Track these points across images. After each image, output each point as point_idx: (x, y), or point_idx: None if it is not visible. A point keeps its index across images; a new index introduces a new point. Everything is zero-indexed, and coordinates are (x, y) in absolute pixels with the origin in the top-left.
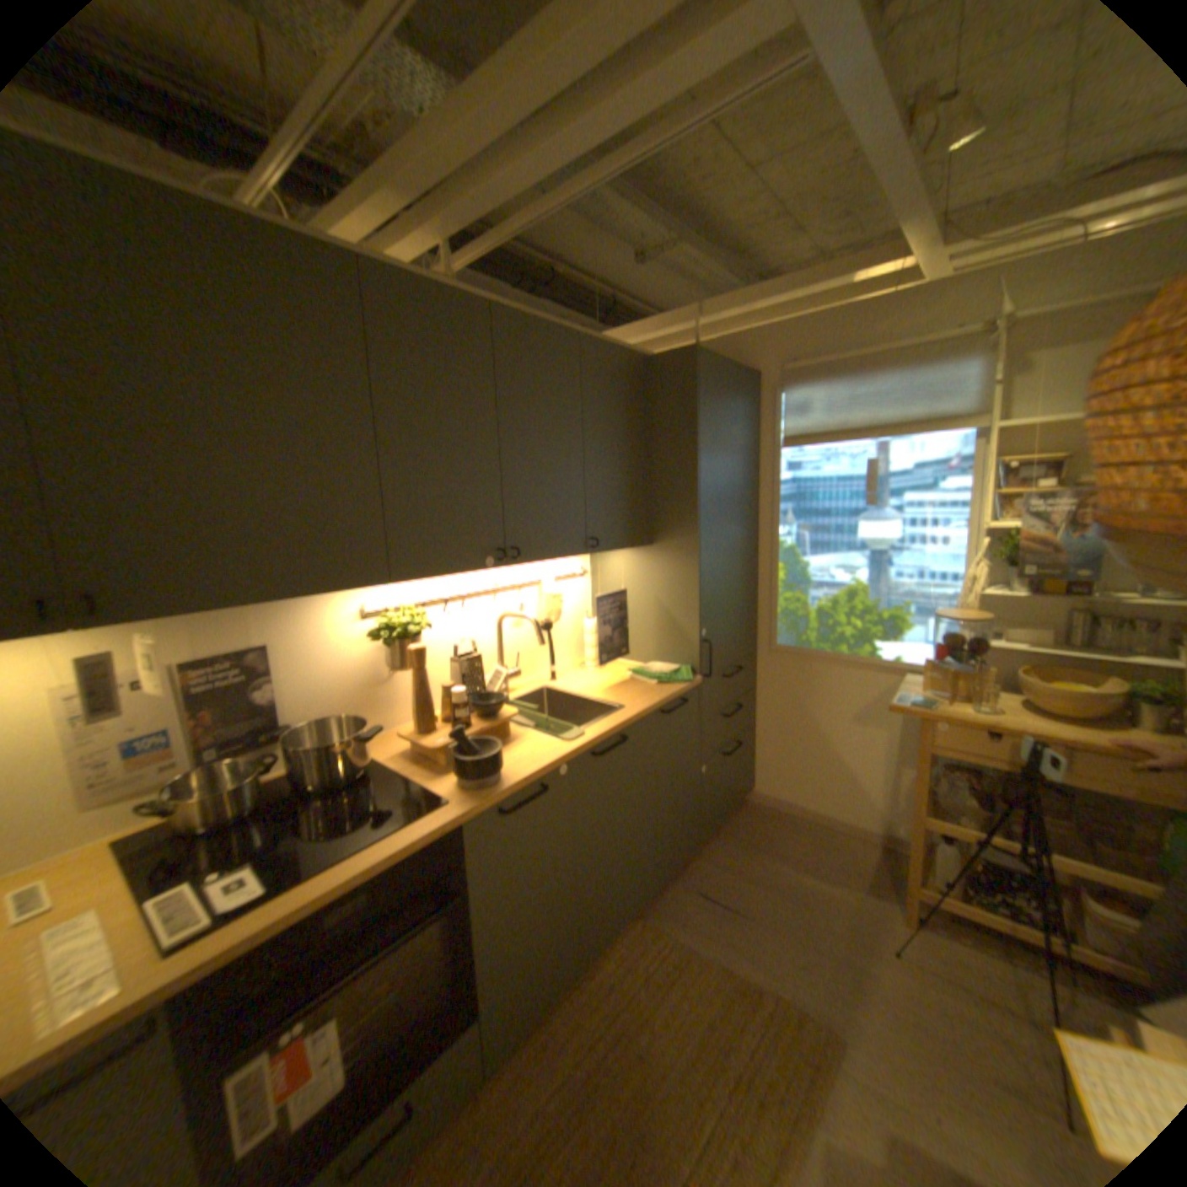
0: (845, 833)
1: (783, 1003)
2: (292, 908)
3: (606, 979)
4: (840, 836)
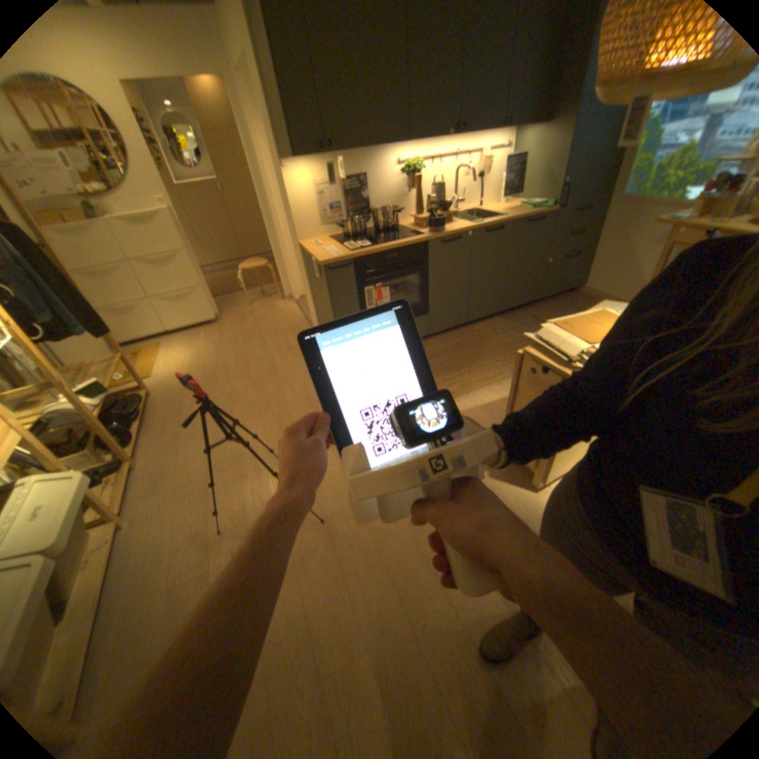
0: None
1: None
2: (377, 249)
3: (477, 328)
4: None
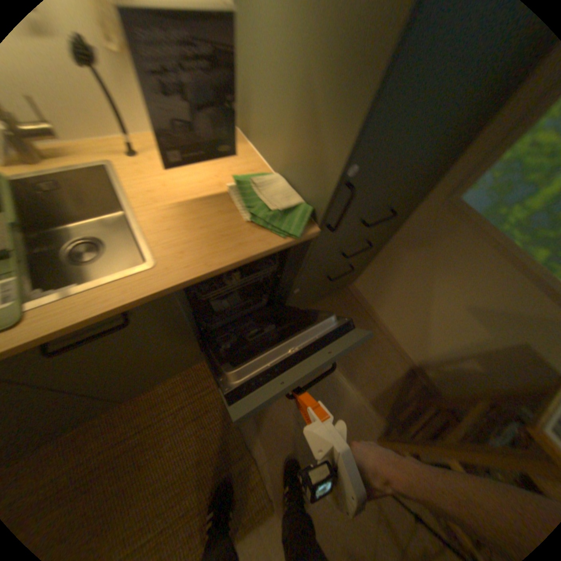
0: (394, 345)
1: (256, 465)
2: None
3: (156, 395)
4: (389, 344)
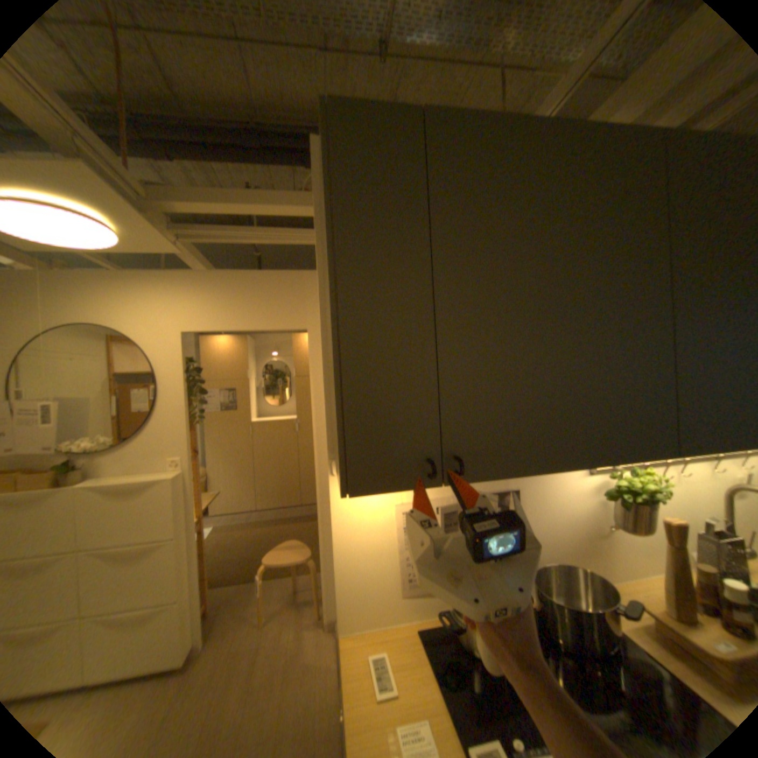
0: None
1: None
2: None
3: None
4: None
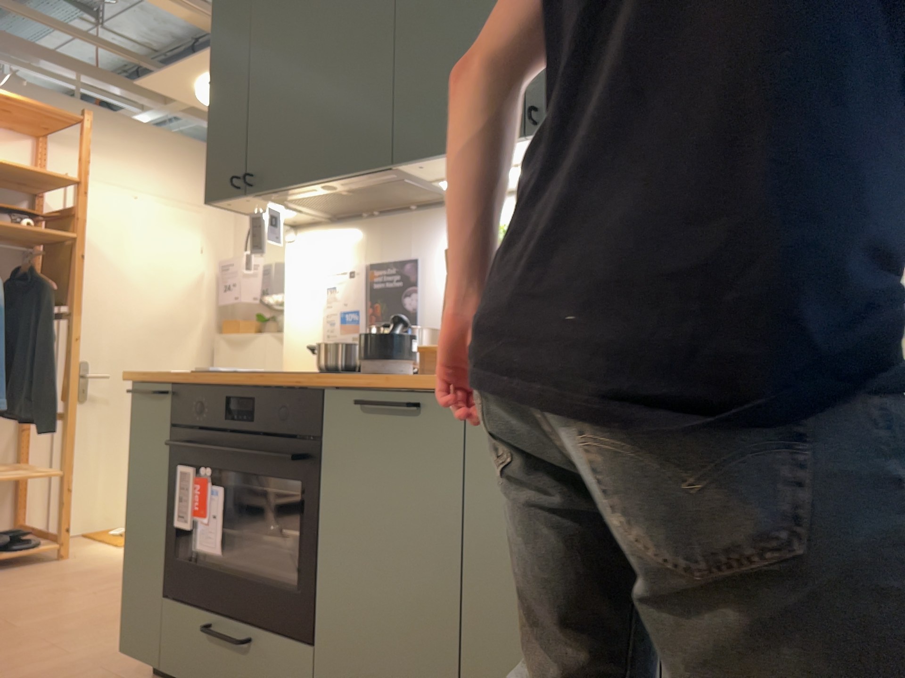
0: None
1: None
2: (224, 378)
3: None
4: None
